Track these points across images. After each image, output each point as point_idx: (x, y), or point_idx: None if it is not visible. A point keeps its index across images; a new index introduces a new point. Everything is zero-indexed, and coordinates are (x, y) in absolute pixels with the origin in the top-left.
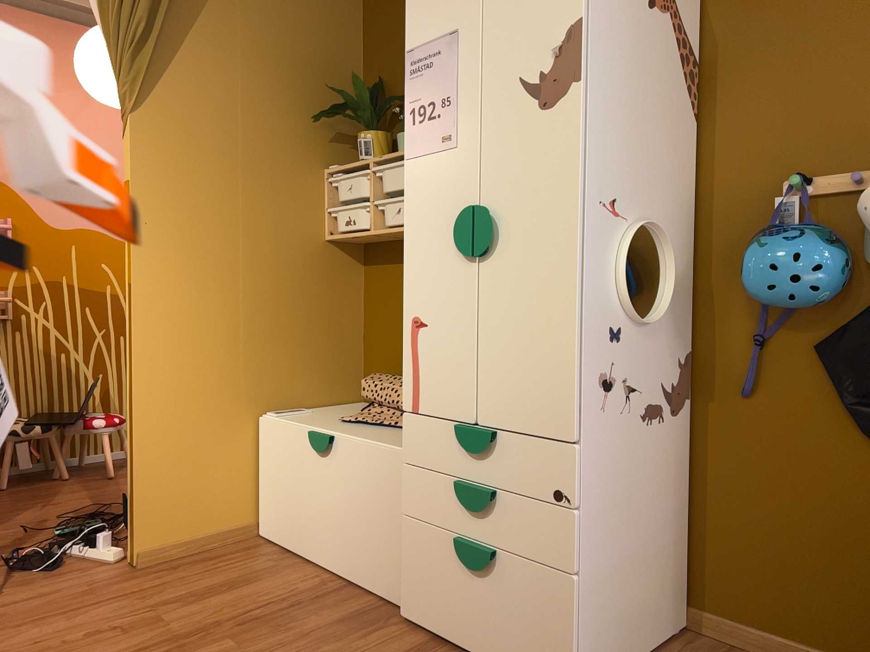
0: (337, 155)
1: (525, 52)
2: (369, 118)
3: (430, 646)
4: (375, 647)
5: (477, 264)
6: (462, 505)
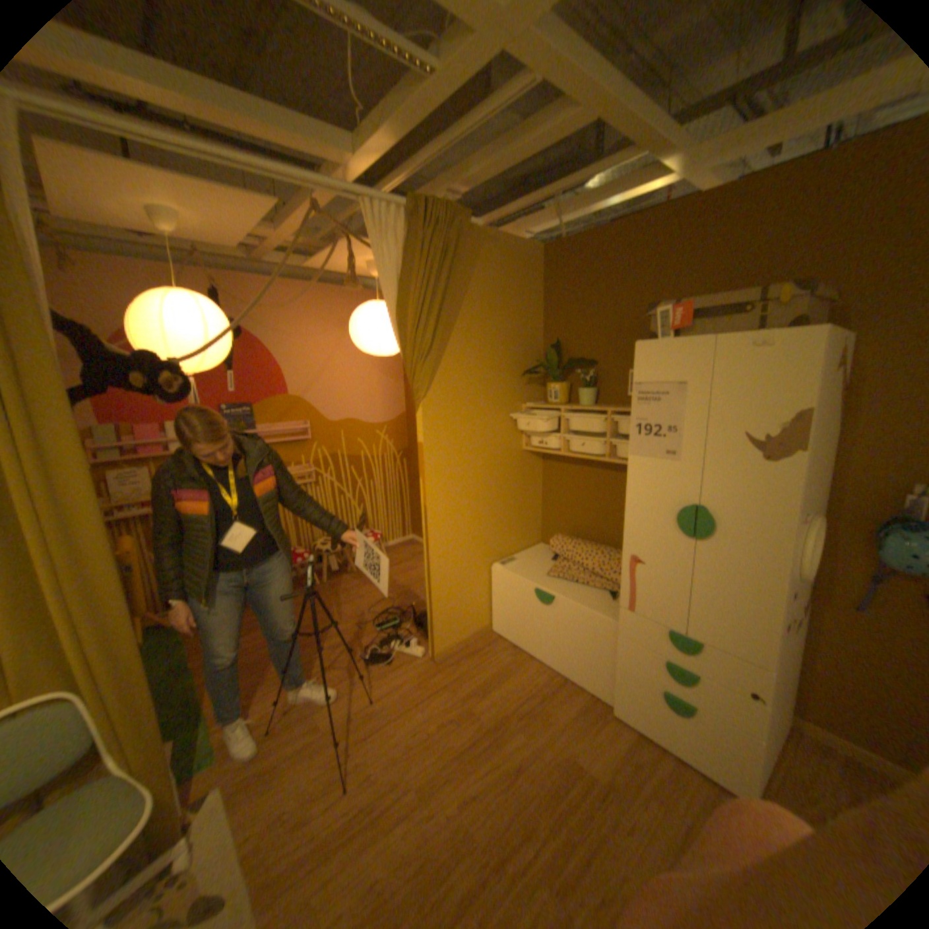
0: (529, 393)
1: (755, 416)
2: (558, 375)
3: (643, 742)
4: (611, 743)
5: (696, 542)
6: (674, 678)
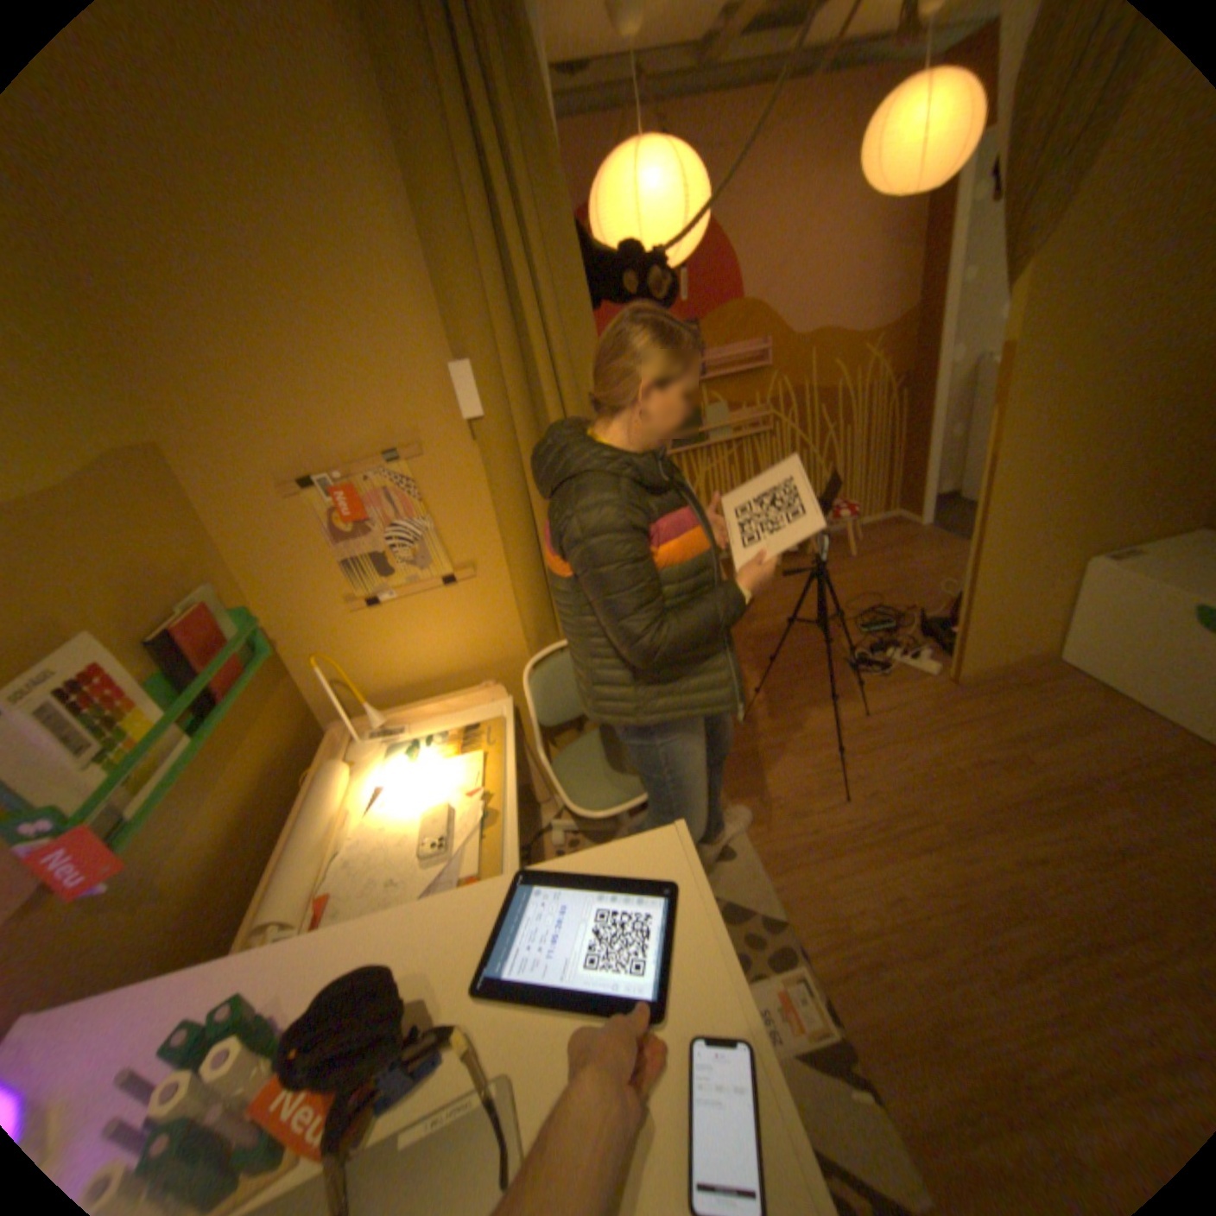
0: None
1: None
2: None
3: None
4: None
5: None
6: None
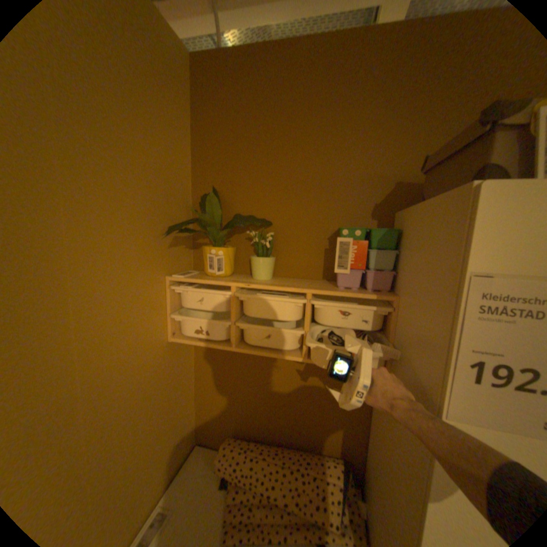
0: (175, 258)
1: None
2: (222, 235)
3: None
4: None
5: None
6: None
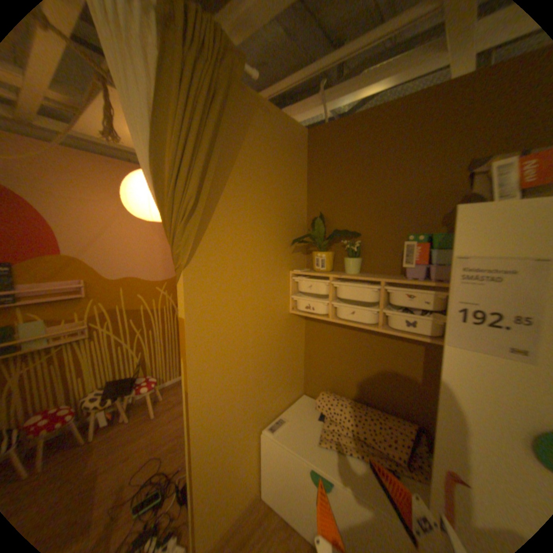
0: (295, 260)
1: None
2: (324, 244)
3: None
4: None
5: None
6: None
